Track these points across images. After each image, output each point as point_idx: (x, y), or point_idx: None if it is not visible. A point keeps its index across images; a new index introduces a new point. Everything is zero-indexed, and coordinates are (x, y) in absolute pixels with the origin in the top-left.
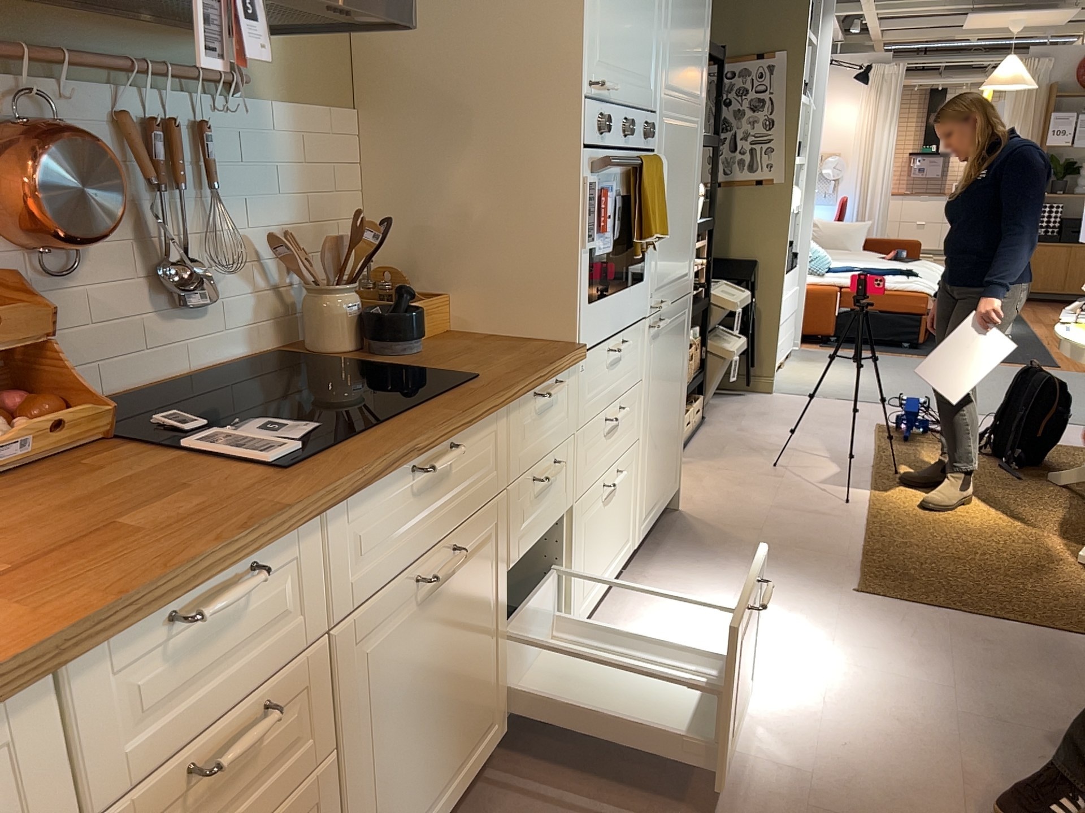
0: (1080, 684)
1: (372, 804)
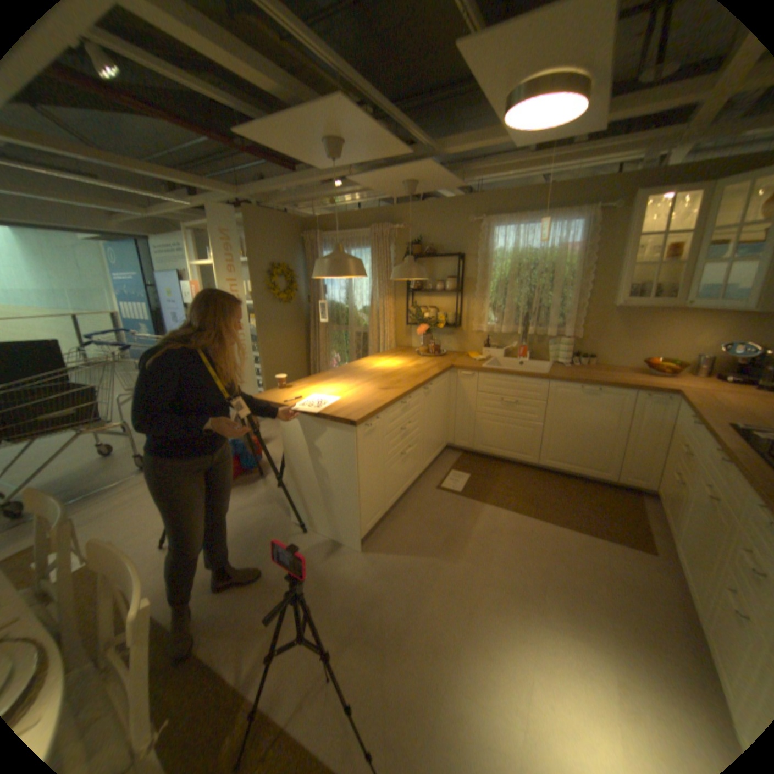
0: (360, 687)
1: (688, 525)
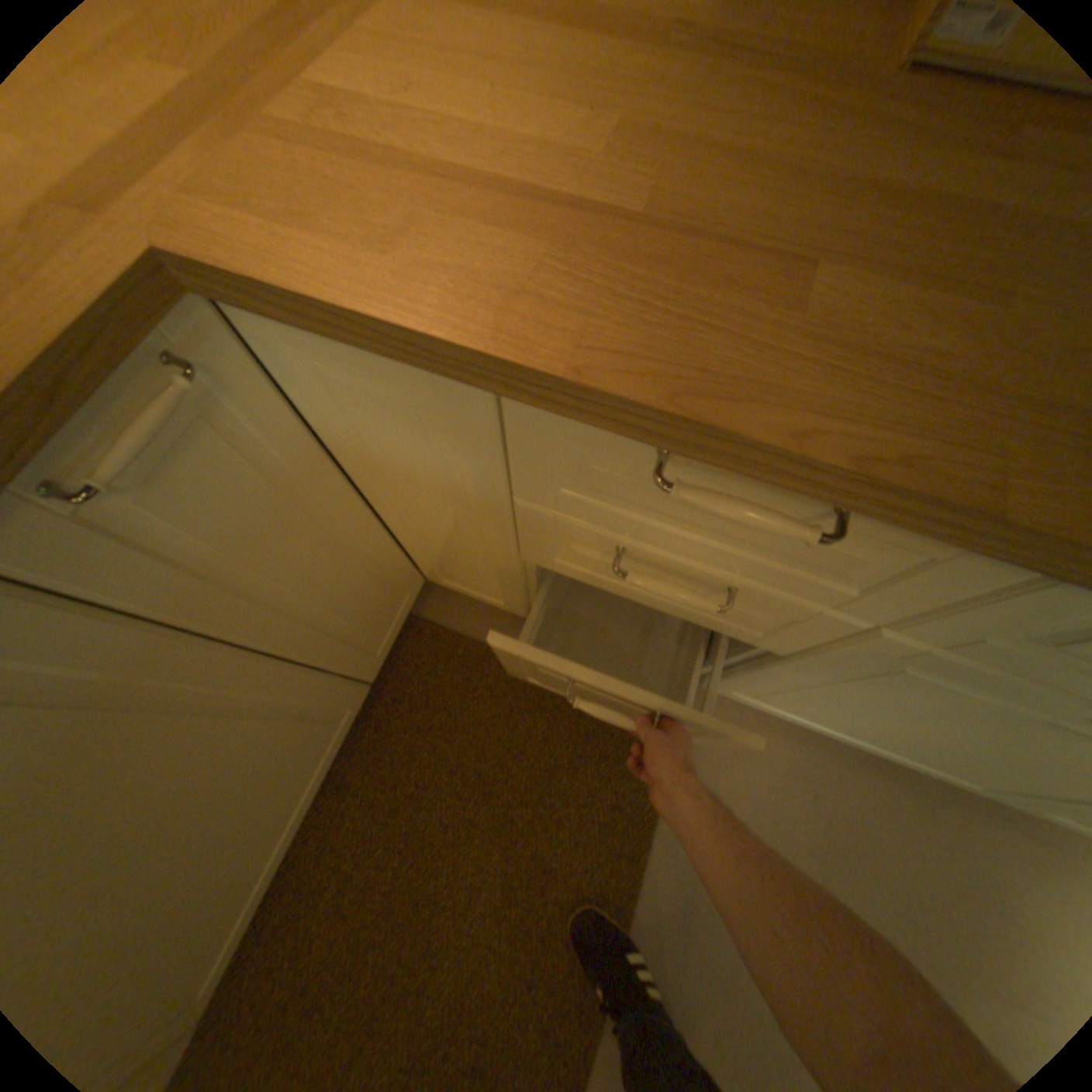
0: None
1: (792, 691)
